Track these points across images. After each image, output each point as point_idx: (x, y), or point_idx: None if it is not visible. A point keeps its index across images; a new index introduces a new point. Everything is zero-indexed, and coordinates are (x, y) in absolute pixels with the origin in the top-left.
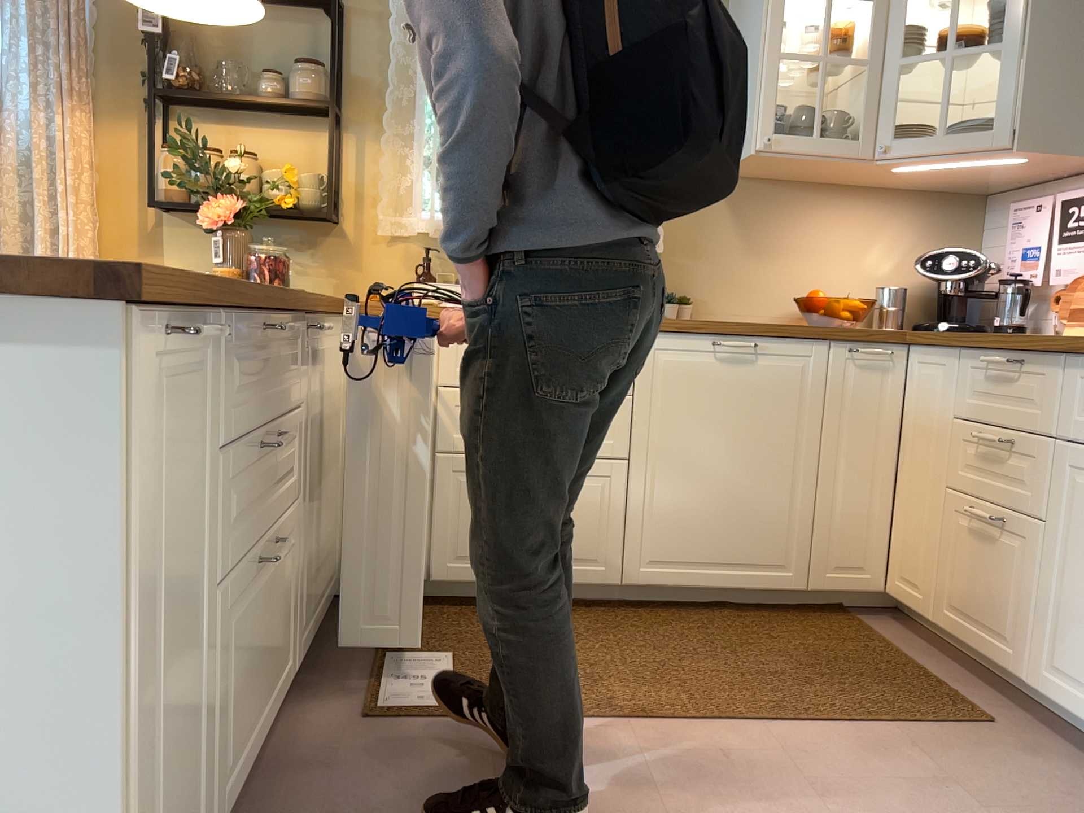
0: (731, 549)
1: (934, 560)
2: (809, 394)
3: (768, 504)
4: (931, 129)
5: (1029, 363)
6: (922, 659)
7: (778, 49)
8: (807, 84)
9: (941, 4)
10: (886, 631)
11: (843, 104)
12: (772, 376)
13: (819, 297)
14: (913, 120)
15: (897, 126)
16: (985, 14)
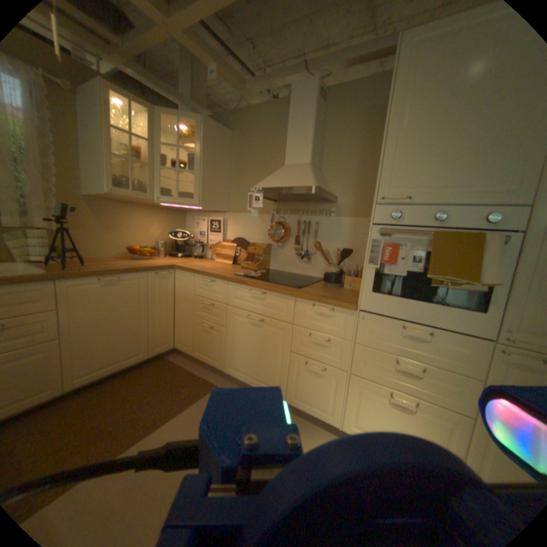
0: (116, 357)
1: (189, 338)
2: (140, 292)
3: (129, 335)
4: (167, 188)
5: (216, 281)
6: (189, 369)
7: (105, 147)
8: (119, 163)
9: (166, 145)
10: (175, 361)
11: (136, 176)
12: (125, 288)
13: (133, 246)
14: (160, 184)
15: (155, 185)
16: (180, 152)
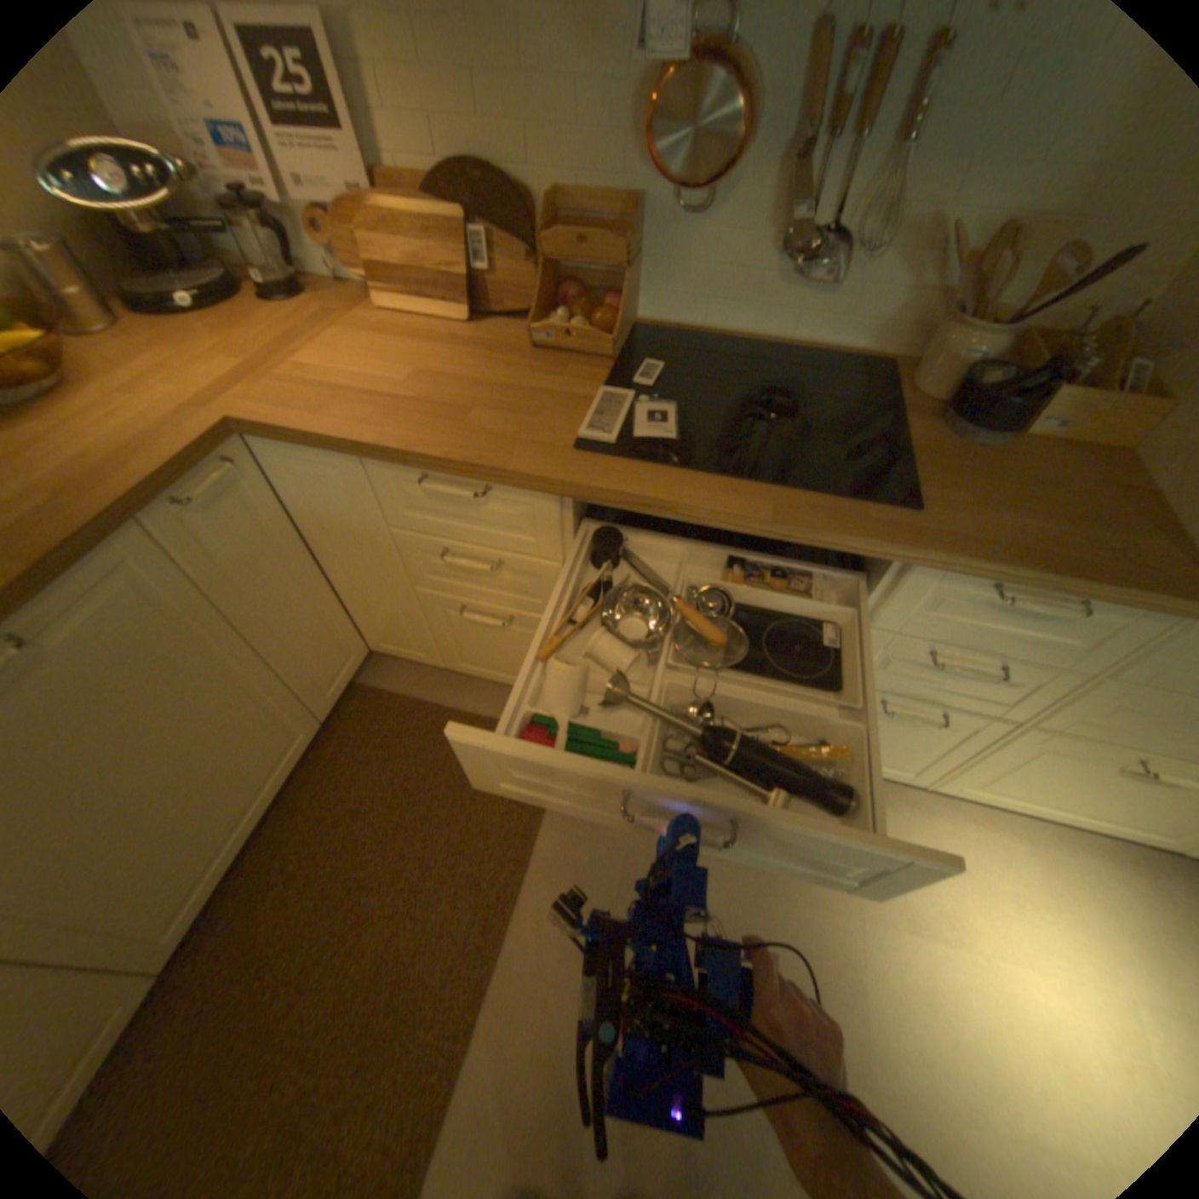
0: (233, 802)
1: (423, 635)
2: (165, 604)
3: (231, 734)
4: None
5: (496, 488)
6: (455, 699)
7: None
8: None
9: None
10: (396, 683)
11: None
12: (86, 643)
13: None
14: None
15: None
16: None
